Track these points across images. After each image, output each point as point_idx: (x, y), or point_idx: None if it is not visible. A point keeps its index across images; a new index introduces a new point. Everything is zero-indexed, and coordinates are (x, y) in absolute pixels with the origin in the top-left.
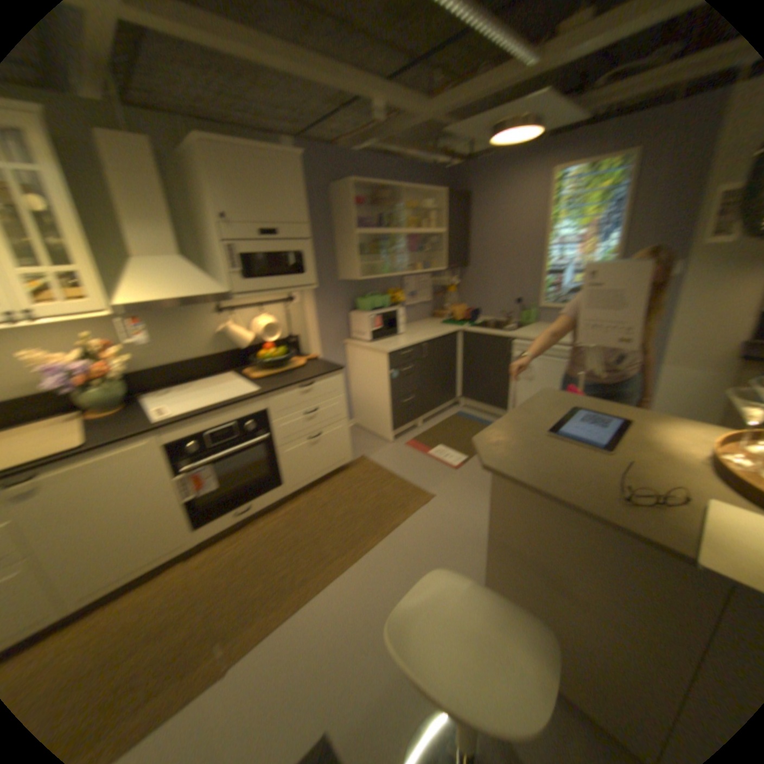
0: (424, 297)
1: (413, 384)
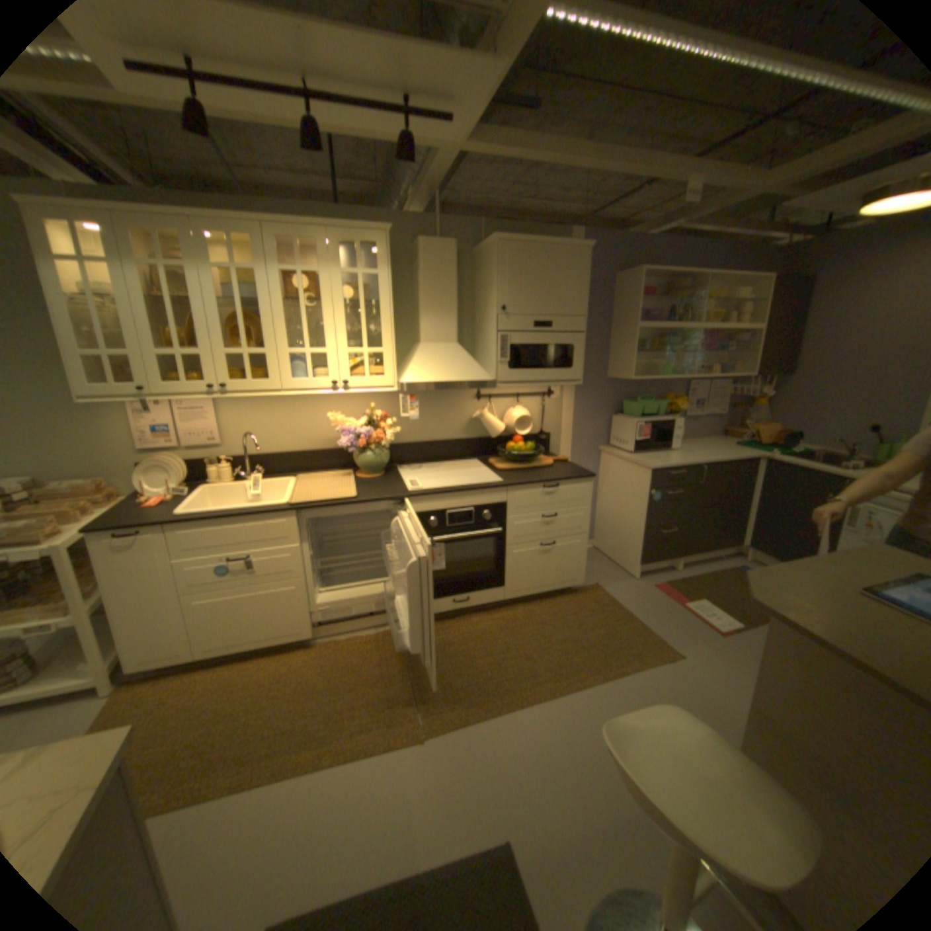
0: (720, 408)
1: (683, 513)
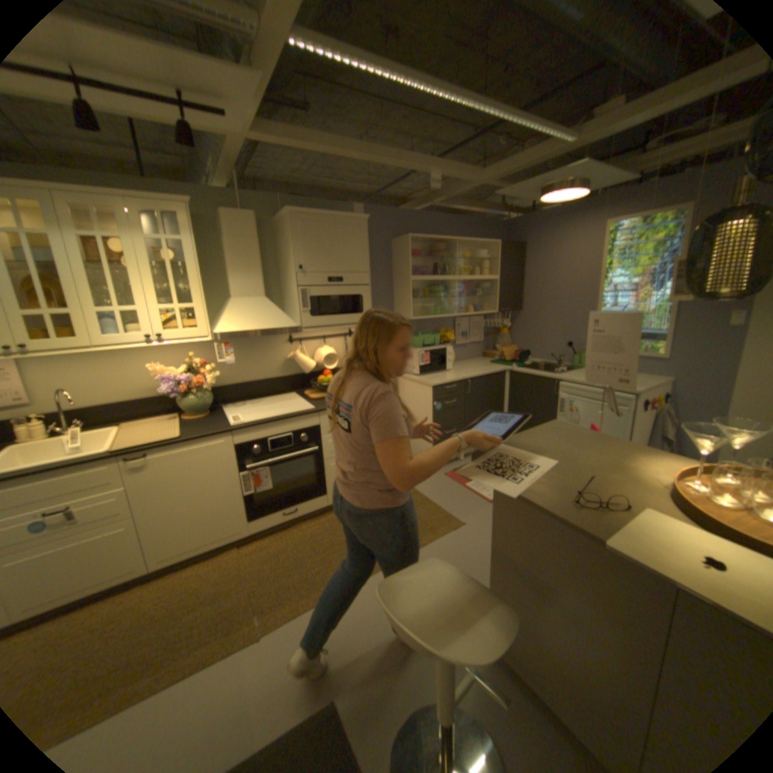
0: (478, 337)
1: (458, 417)
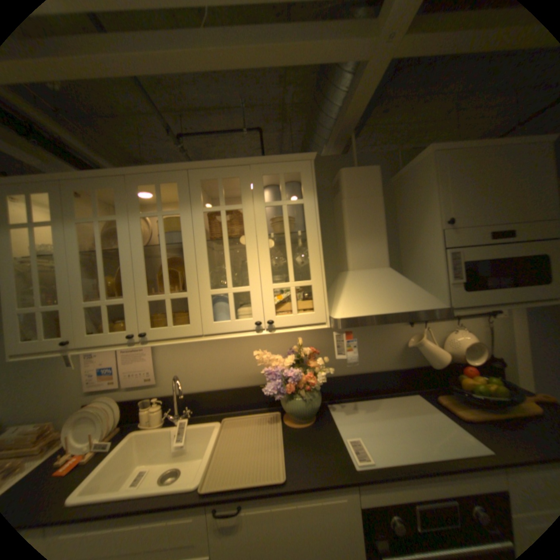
0: None
1: None
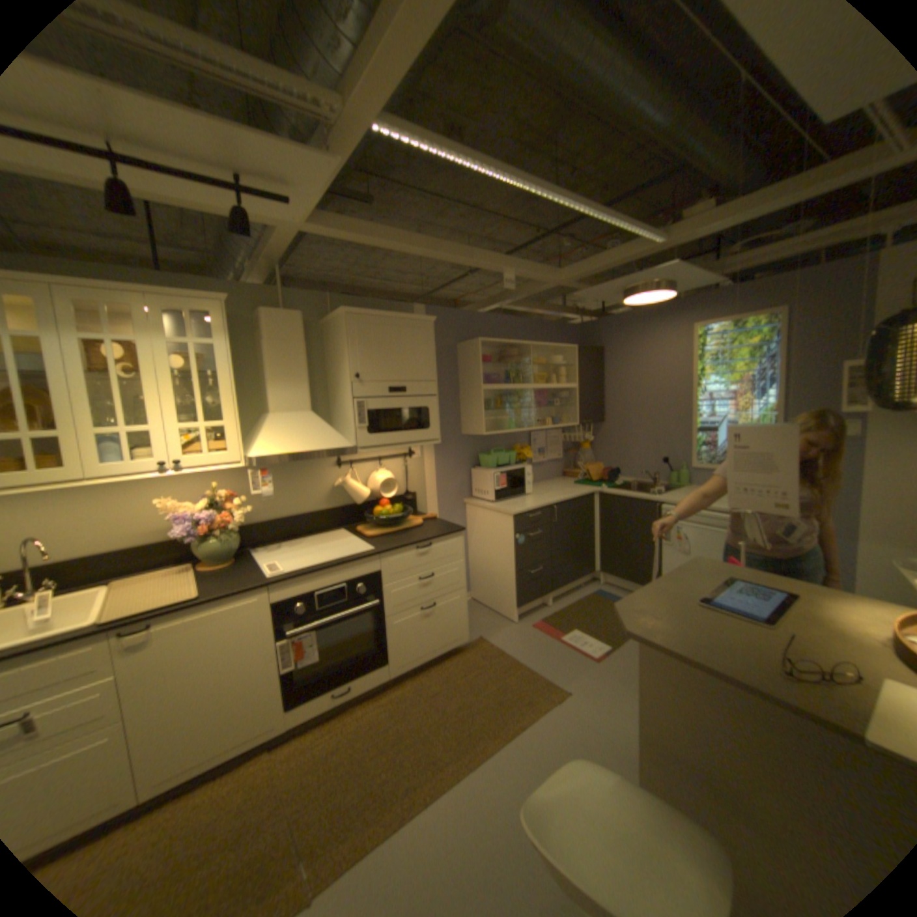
0: (556, 454)
1: (544, 551)
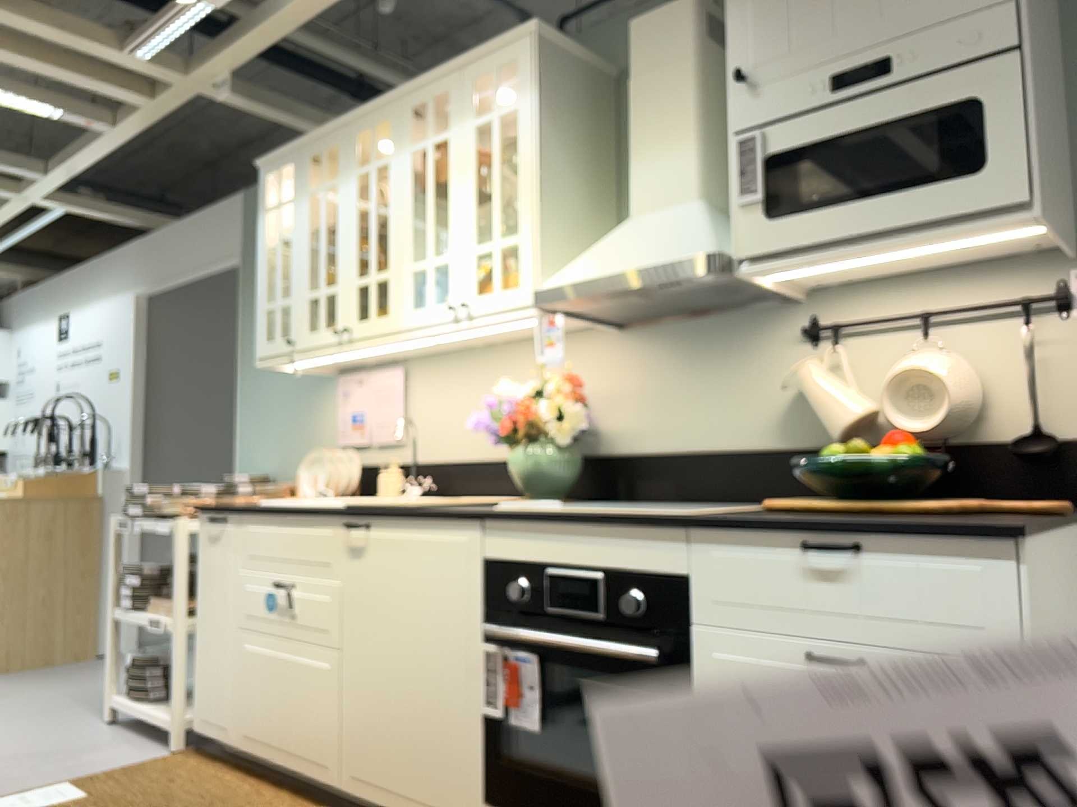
0: None
1: None
